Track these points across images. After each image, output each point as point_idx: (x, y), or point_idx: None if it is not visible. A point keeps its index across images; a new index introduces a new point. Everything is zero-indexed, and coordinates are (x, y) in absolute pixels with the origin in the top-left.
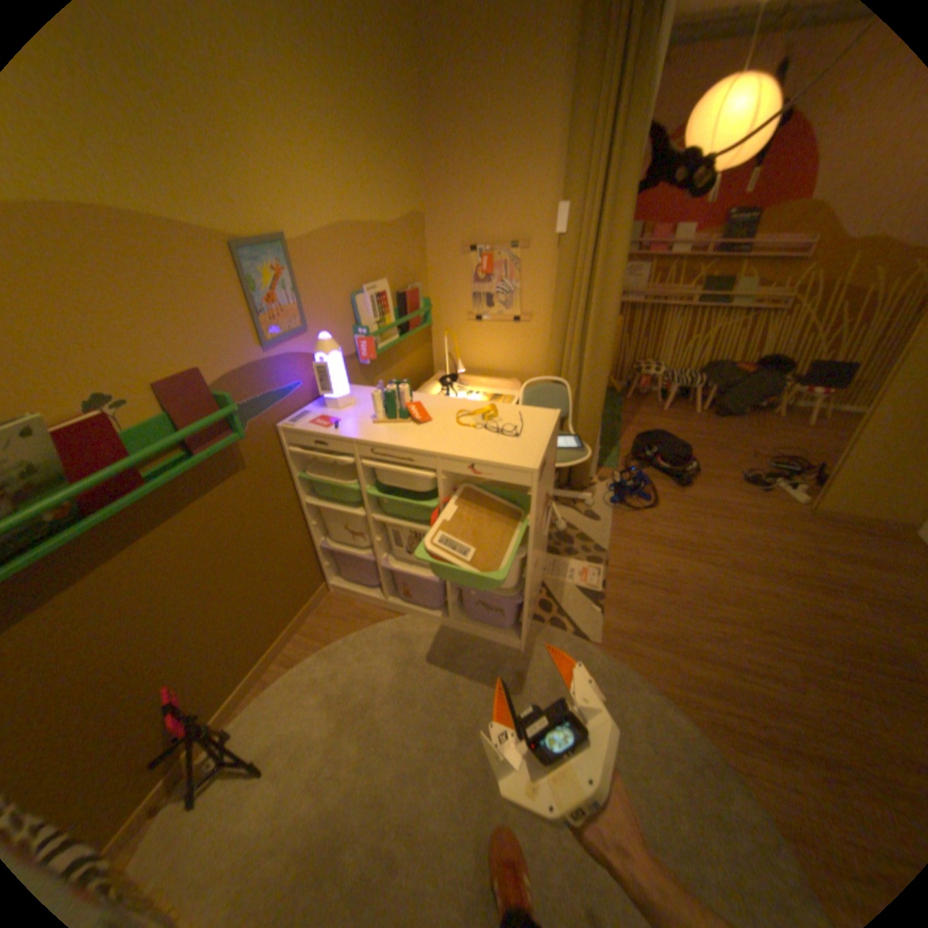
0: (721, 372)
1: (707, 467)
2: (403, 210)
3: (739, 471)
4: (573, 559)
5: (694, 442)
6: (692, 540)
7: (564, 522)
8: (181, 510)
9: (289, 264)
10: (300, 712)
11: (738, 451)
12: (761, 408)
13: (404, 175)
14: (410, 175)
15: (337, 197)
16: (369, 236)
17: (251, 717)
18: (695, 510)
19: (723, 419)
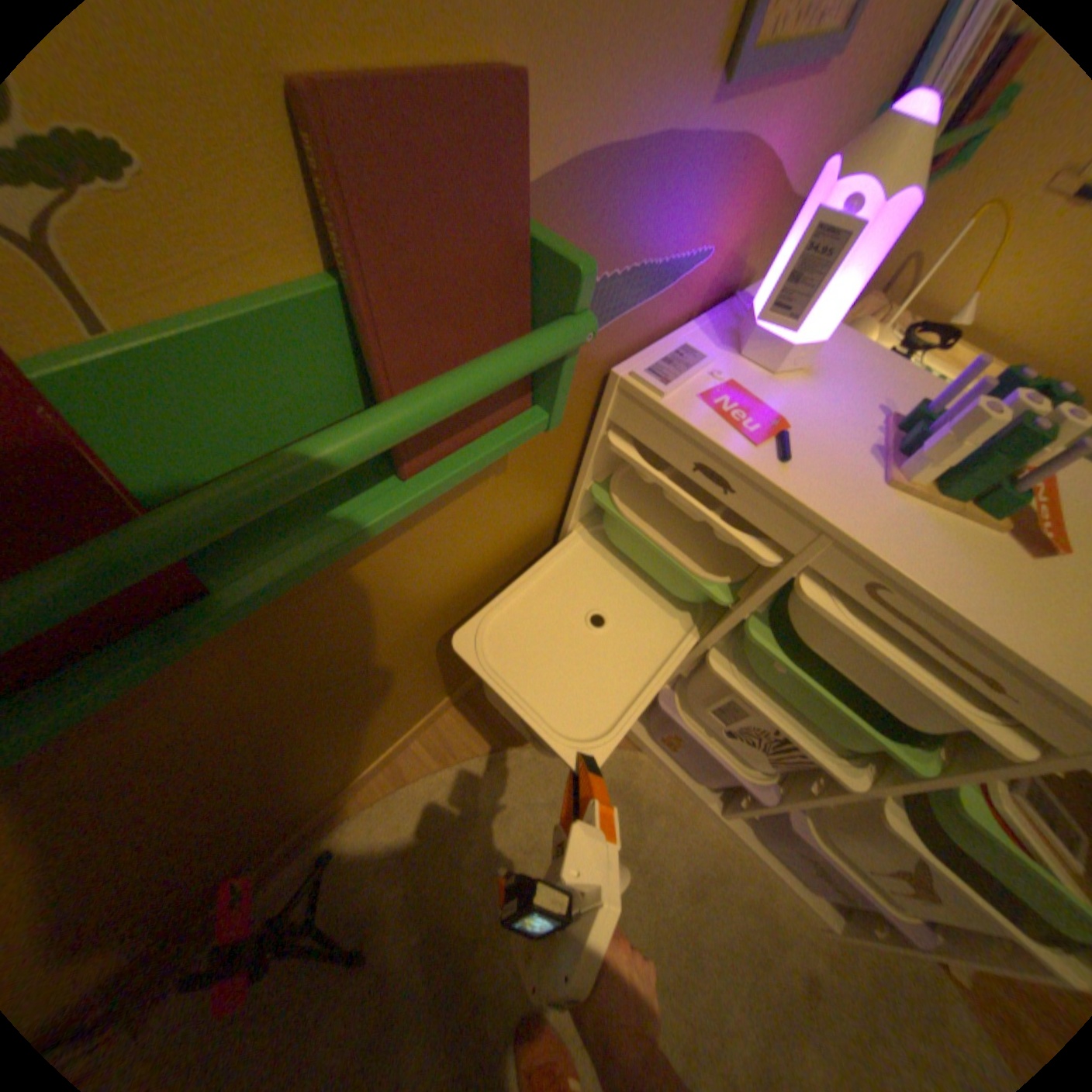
0: None
1: None
2: None
3: None
4: None
5: None
6: None
7: None
8: (324, 583)
9: None
10: (443, 866)
11: None
12: None
13: None
14: None
15: None
16: None
17: (369, 836)
18: None
19: None
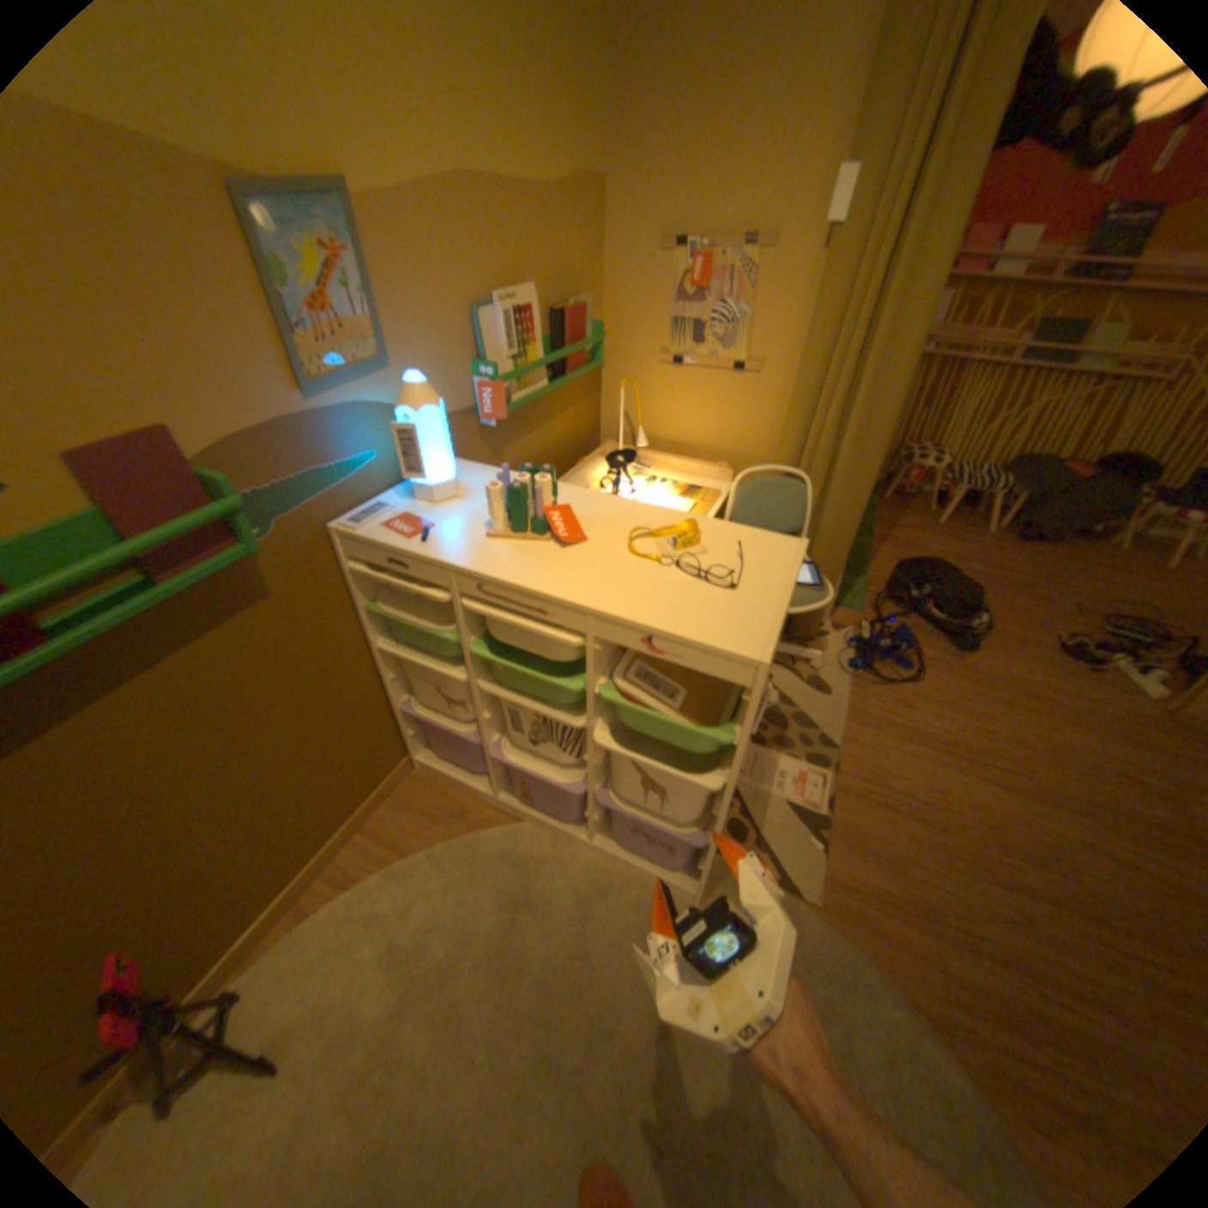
0: (1039, 473)
1: (1003, 623)
2: (571, 162)
3: (1054, 634)
4: (786, 755)
5: (984, 579)
6: (974, 743)
7: (776, 691)
8: (144, 671)
9: (357, 238)
10: (348, 968)
11: (1053, 600)
12: (1091, 533)
13: (579, 97)
14: (588, 100)
15: (455, 121)
16: (510, 204)
17: (275, 967)
18: (981, 691)
19: (1031, 546)
